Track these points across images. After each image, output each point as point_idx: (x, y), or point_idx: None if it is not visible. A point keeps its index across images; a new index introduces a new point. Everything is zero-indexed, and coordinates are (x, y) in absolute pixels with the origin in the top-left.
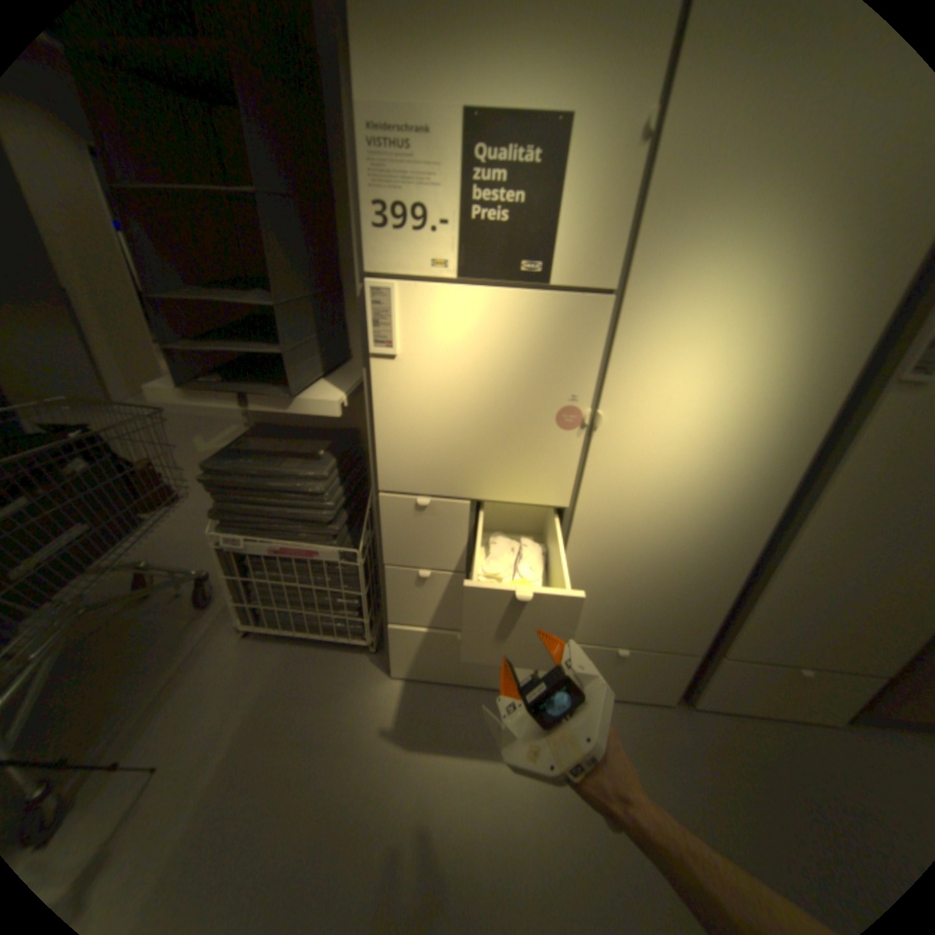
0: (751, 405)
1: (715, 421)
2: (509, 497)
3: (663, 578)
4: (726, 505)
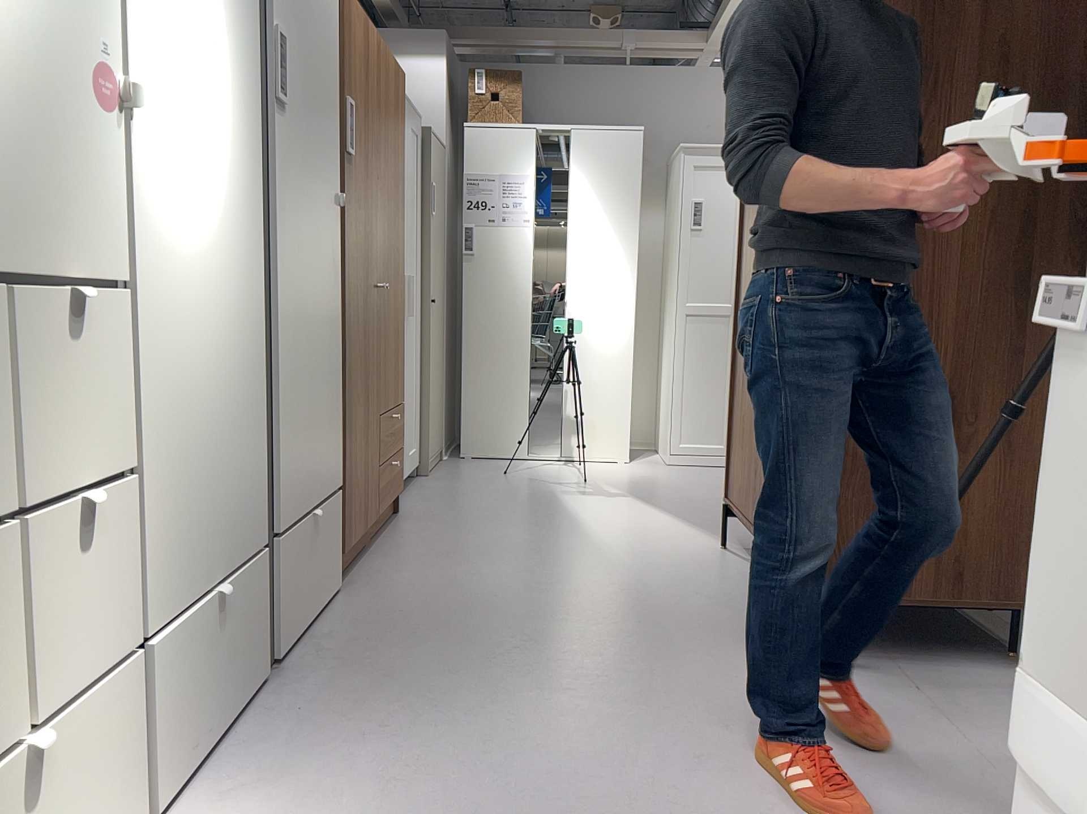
0: (219, 105)
1: (204, 123)
2: (46, 264)
3: (216, 408)
4: (231, 260)
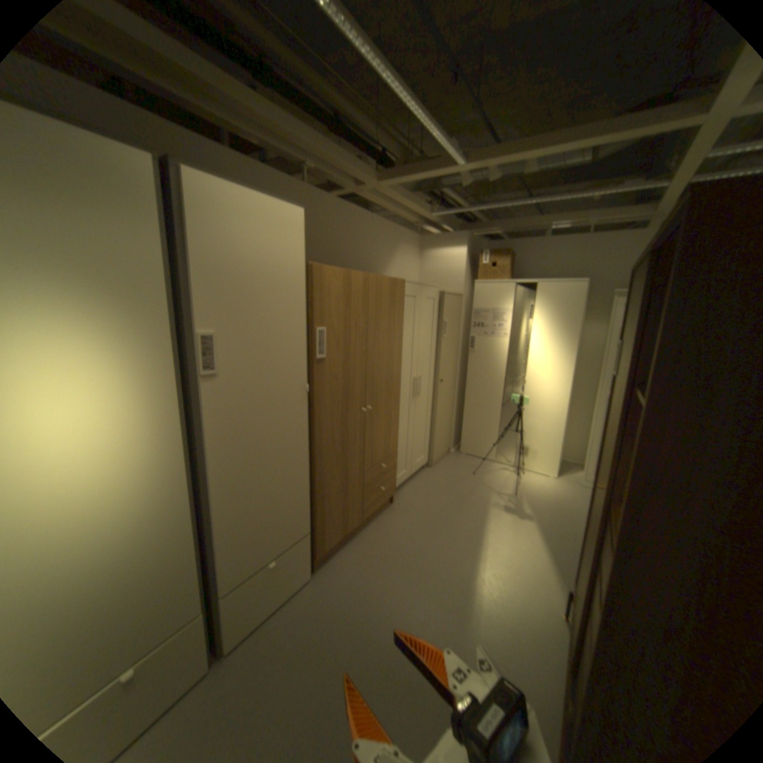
0: (112, 417)
1: (87, 438)
2: None
3: (121, 583)
4: (140, 494)
